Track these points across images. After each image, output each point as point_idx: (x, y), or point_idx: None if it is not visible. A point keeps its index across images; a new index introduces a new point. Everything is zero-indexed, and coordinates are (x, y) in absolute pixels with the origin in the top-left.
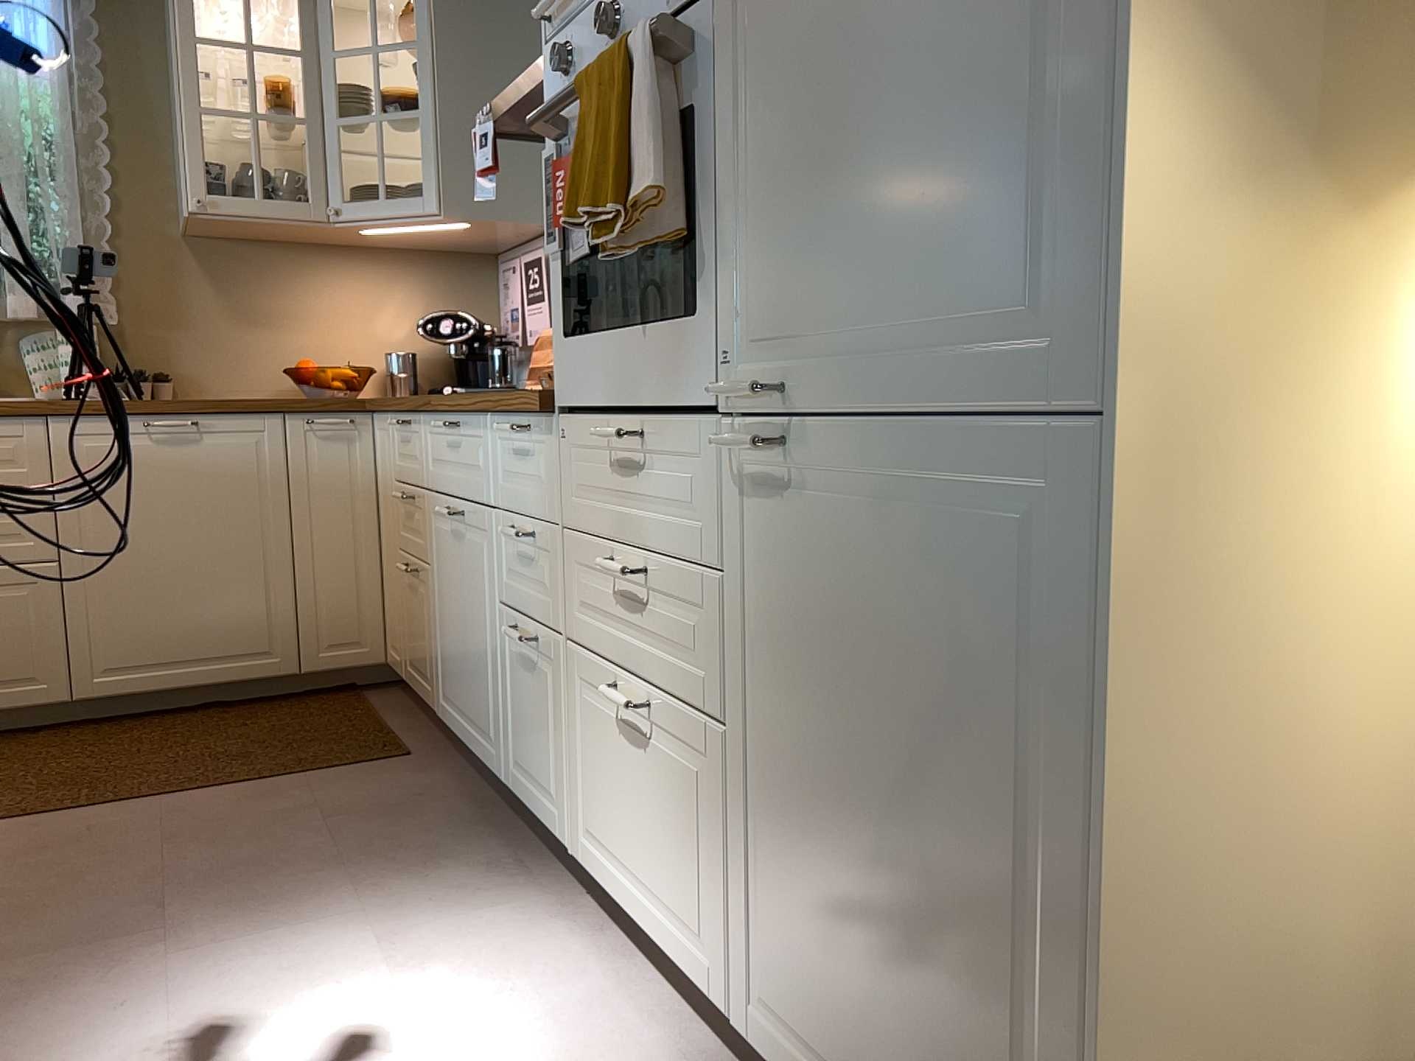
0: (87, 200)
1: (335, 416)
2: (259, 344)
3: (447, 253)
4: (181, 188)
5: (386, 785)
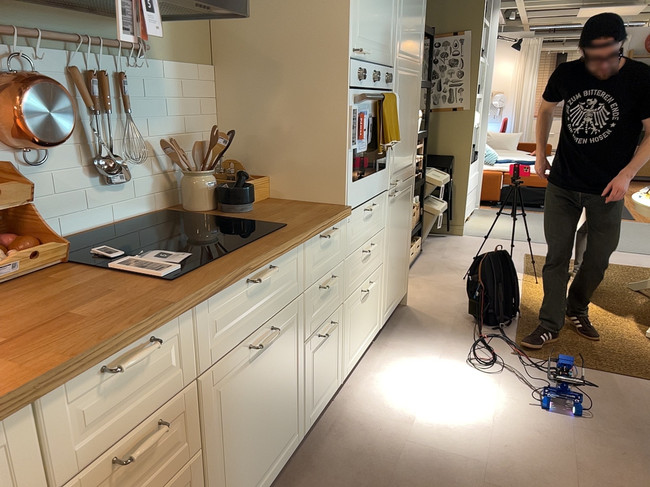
0: None
1: None
2: None
3: None
4: None
5: None
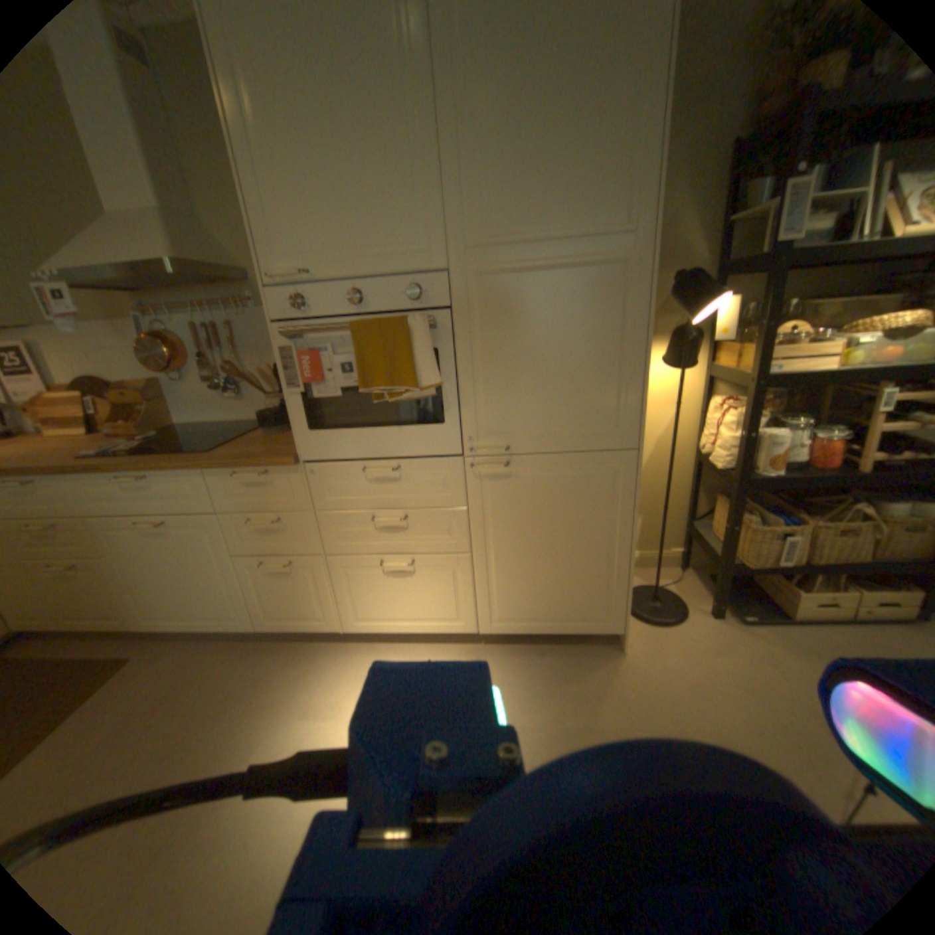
0: None
1: None
2: None
3: None
4: None
5: (144, 680)
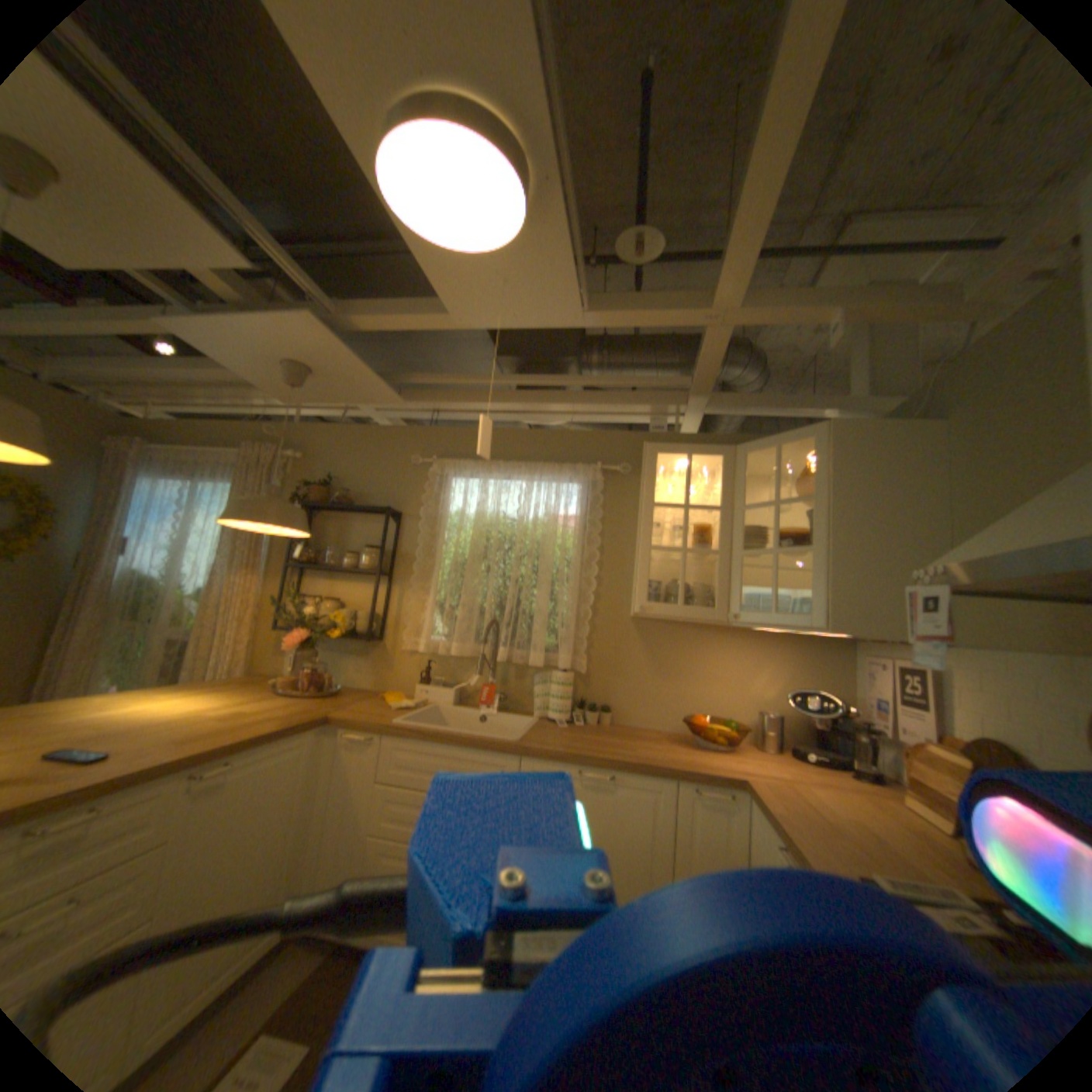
0: (582, 595)
1: (720, 791)
2: (669, 693)
3: (813, 639)
4: (634, 590)
5: None
